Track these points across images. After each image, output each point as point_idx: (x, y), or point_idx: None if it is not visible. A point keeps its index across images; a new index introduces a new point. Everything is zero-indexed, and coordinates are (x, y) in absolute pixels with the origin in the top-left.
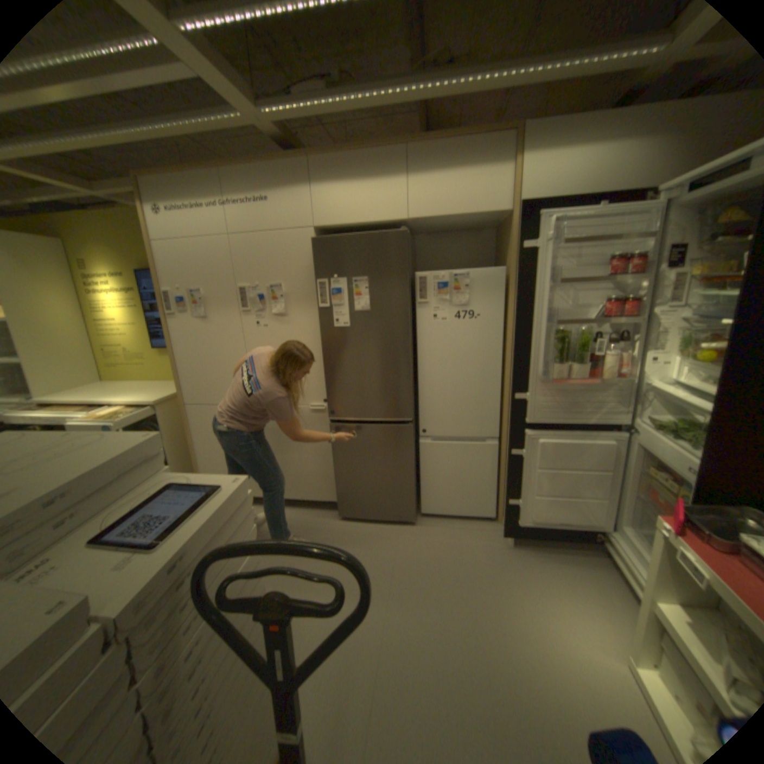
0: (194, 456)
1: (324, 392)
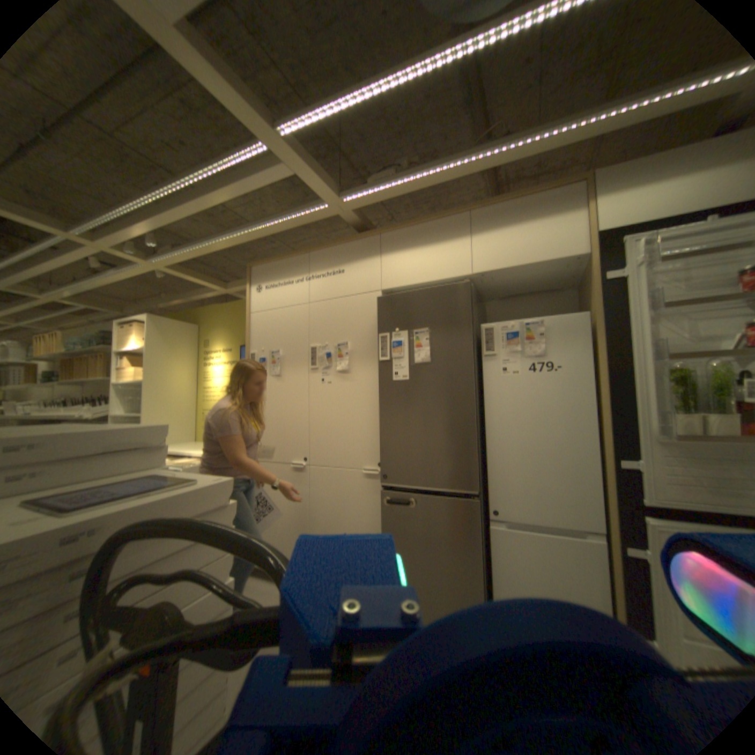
0: None
1: (379, 453)
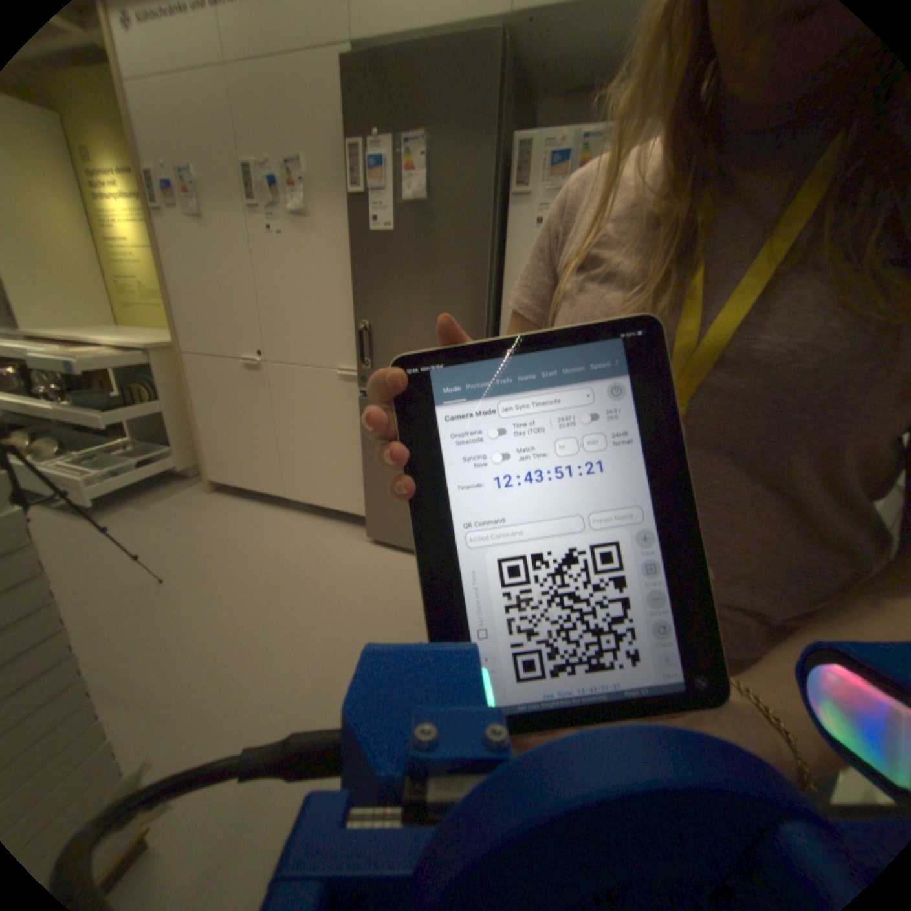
0: (194, 427)
1: (358, 348)
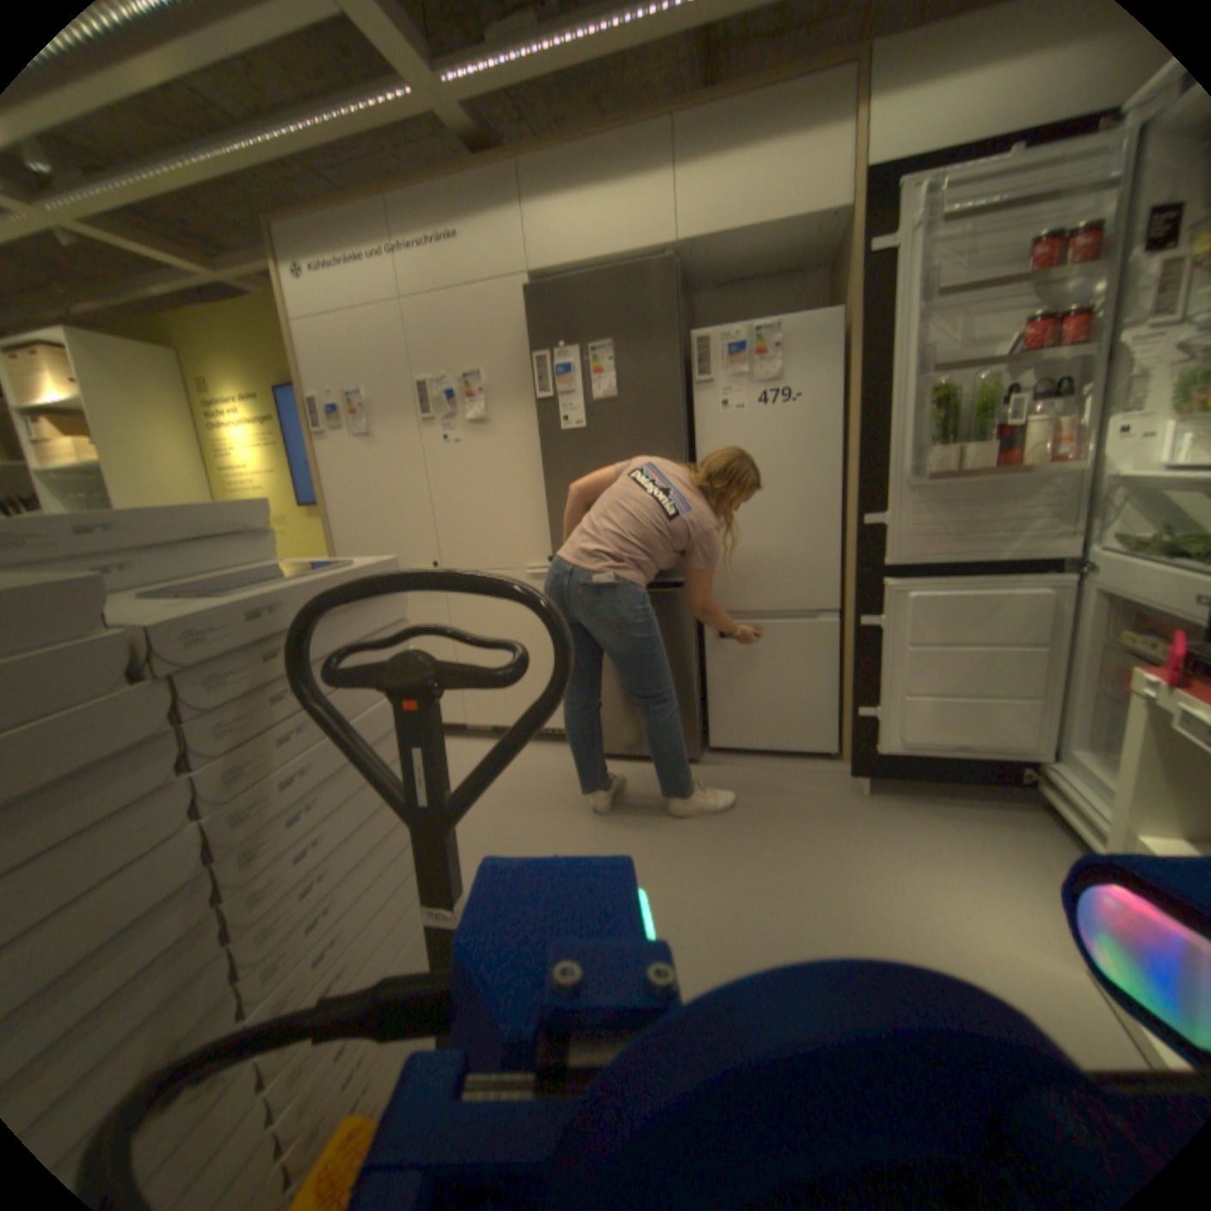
0: None
1: (548, 543)
